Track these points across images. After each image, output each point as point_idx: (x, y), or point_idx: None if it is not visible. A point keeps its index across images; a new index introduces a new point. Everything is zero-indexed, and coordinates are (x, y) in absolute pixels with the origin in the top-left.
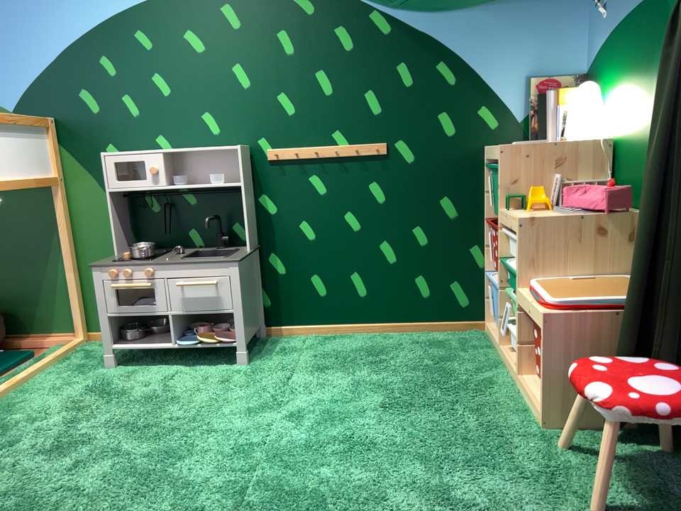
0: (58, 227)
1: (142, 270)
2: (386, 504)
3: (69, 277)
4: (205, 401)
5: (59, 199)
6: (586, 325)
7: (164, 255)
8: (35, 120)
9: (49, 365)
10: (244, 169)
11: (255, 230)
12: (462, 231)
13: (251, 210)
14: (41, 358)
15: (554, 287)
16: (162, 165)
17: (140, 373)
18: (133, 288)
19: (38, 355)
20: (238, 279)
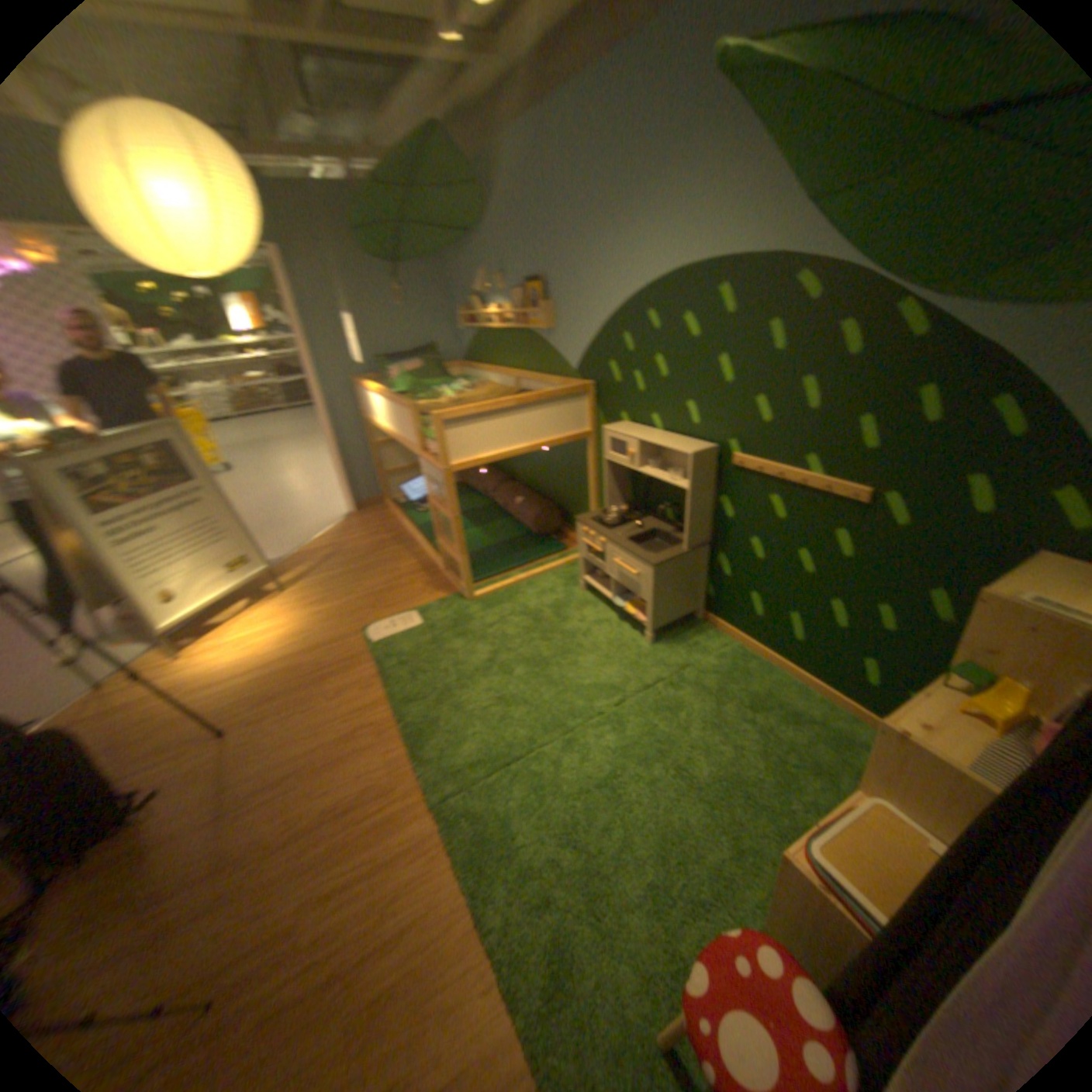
0: (589, 470)
1: (599, 539)
2: (560, 850)
3: (591, 507)
4: (590, 663)
5: (591, 449)
6: (825, 915)
7: (627, 528)
8: (582, 385)
9: (560, 568)
10: (709, 469)
11: (712, 527)
12: (952, 647)
13: (711, 509)
14: (565, 558)
15: (871, 837)
16: (637, 452)
17: (590, 608)
18: (592, 549)
19: (569, 553)
20: (652, 581)
